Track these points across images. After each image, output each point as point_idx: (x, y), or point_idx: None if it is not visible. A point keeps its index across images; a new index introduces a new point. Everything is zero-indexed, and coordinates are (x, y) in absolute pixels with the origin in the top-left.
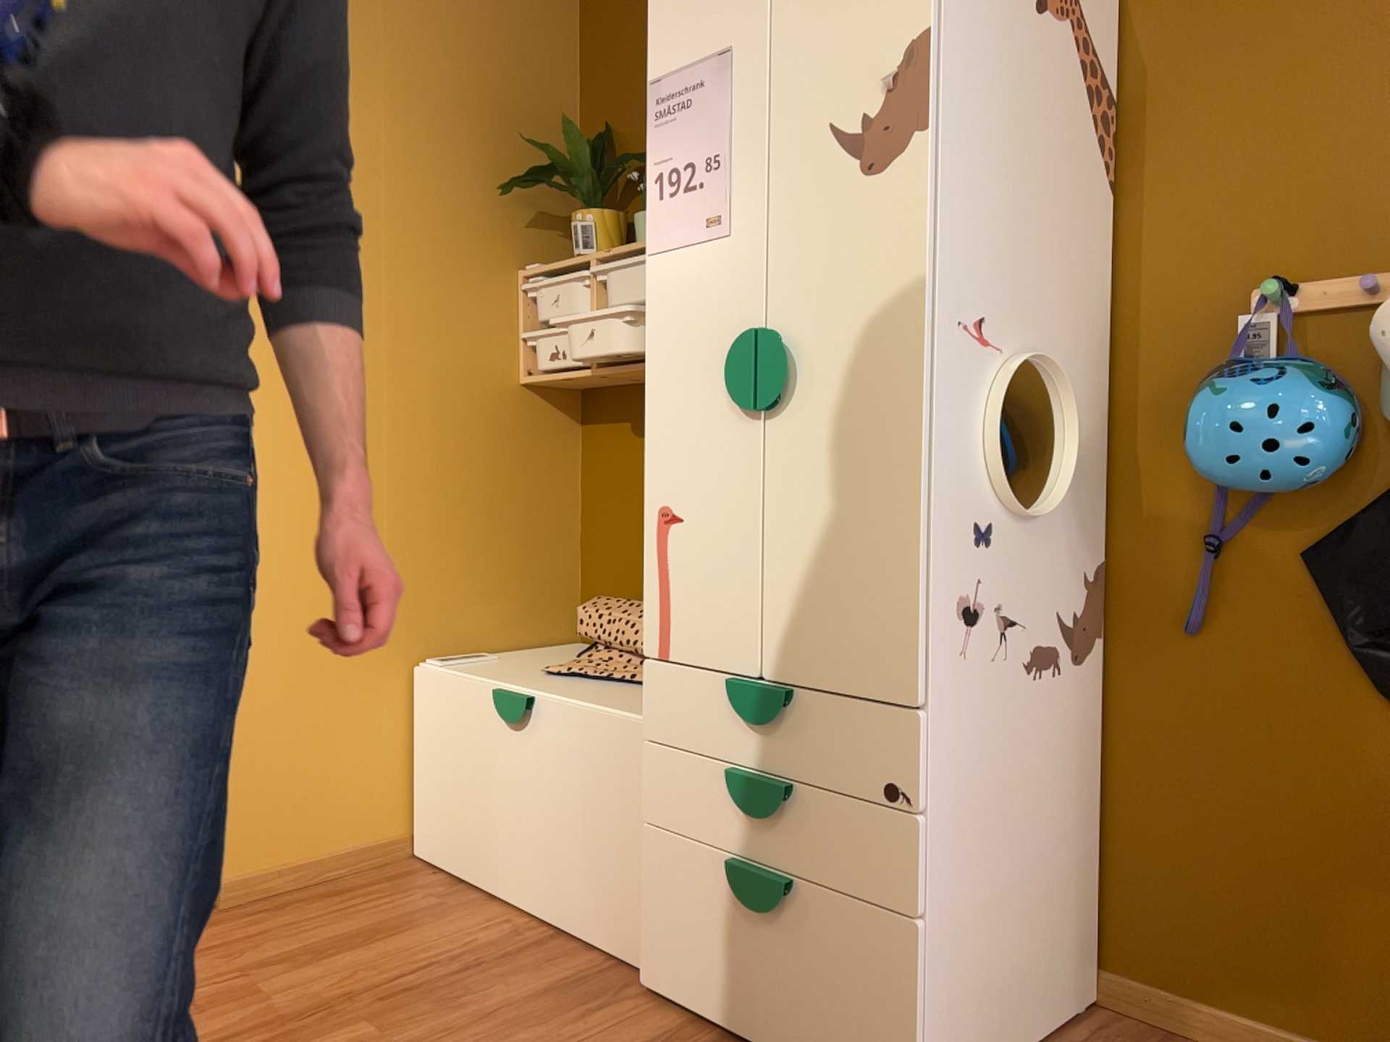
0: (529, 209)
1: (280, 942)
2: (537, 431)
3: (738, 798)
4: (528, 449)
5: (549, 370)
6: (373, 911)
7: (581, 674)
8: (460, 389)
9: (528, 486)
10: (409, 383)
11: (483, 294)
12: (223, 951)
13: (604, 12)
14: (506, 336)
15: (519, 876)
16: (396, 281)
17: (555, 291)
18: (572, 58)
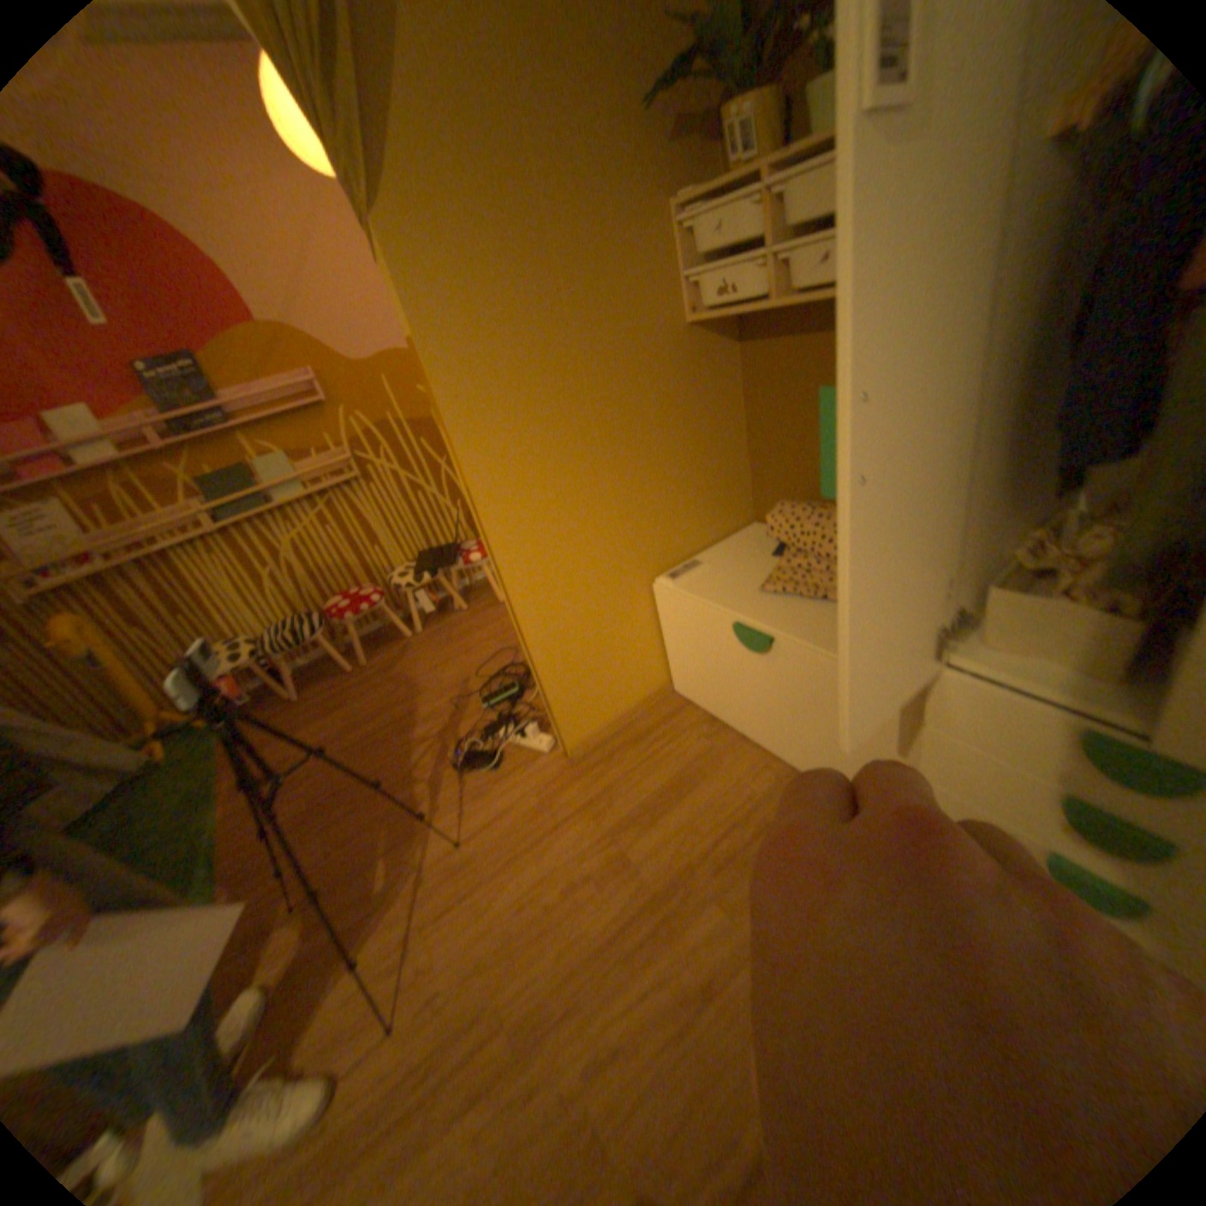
0: (667, 112)
1: (623, 796)
2: (707, 360)
3: (1068, 813)
4: (701, 380)
5: (718, 304)
6: (670, 754)
7: (797, 591)
8: (640, 346)
9: (706, 412)
10: (600, 359)
11: (643, 237)
12: (591, 808)
13: None
14: (669, 275)
15: (769, 734)
16: (567, 255)
17: (717, 213)
18: None
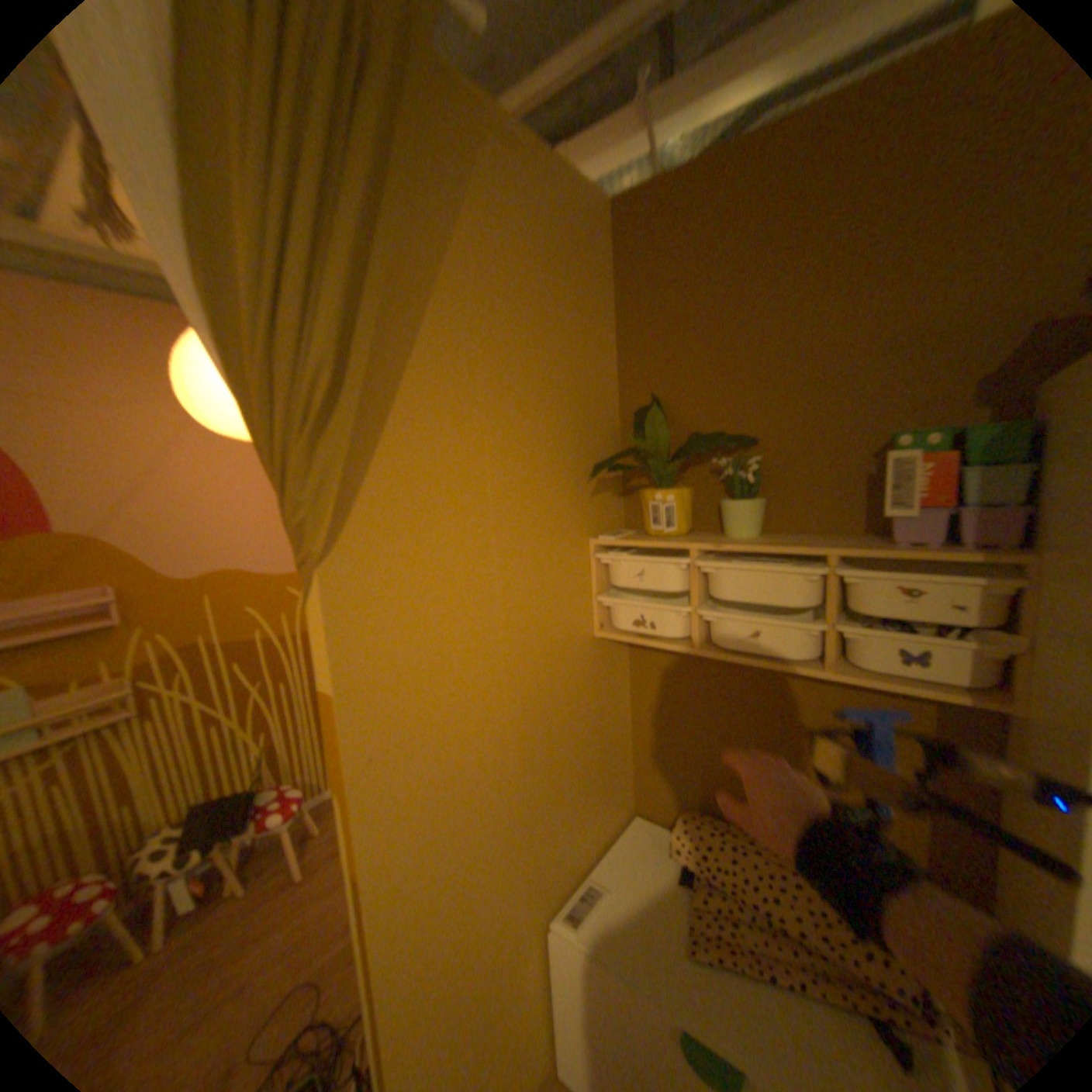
0: (592, 480)
1: None
2: (607, 669)
3: None
4: (602, 687)
5: (633, 634)
6: None
7: (739, 969)
8: (559, 666)
9: (604, 717)
10: (525, 686)
11: (569, 572)
12: None
13: (646, 286)
14: (585, 600)
15: None
16: (509, 592)
17: (641, 568)
18: (610, 329)
